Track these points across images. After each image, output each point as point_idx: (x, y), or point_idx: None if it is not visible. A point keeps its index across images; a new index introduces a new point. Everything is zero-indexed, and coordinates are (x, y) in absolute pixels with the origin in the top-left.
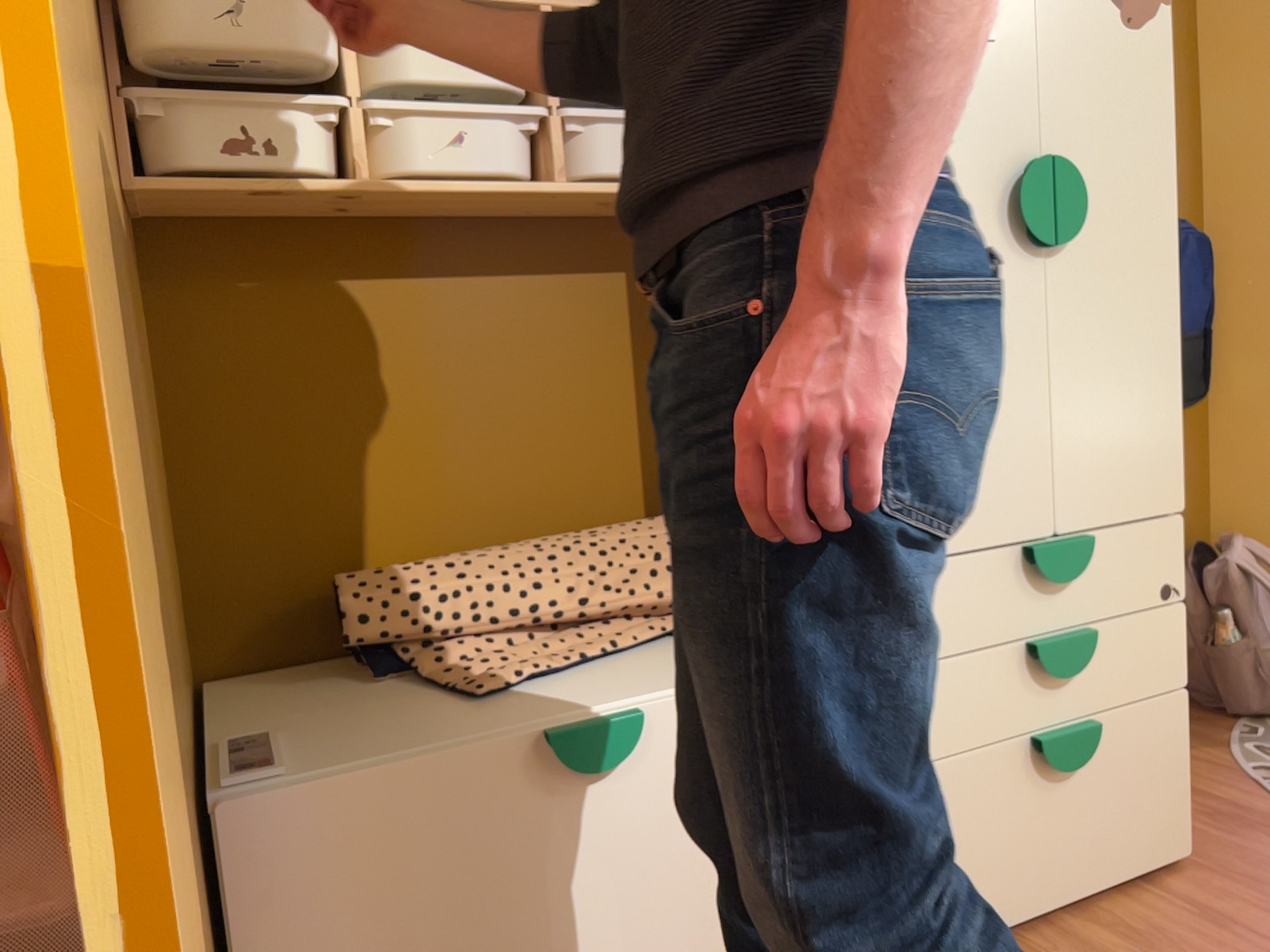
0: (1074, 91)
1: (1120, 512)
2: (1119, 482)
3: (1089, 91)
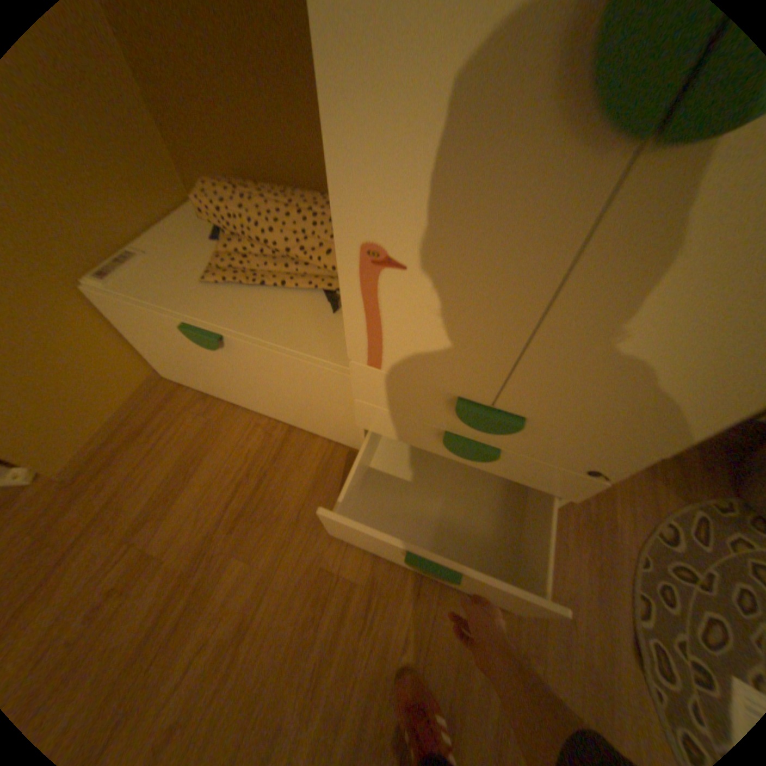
0: None
1: (572, 424)
2: (586, 411)
3: None
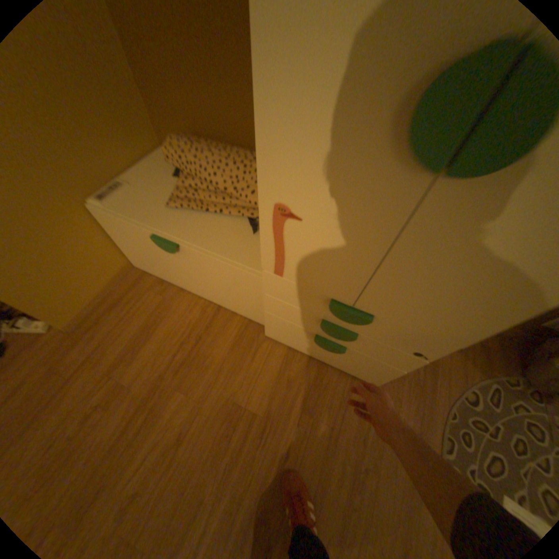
0: None
1: (403, 322)
2: (412, 315)
3: None
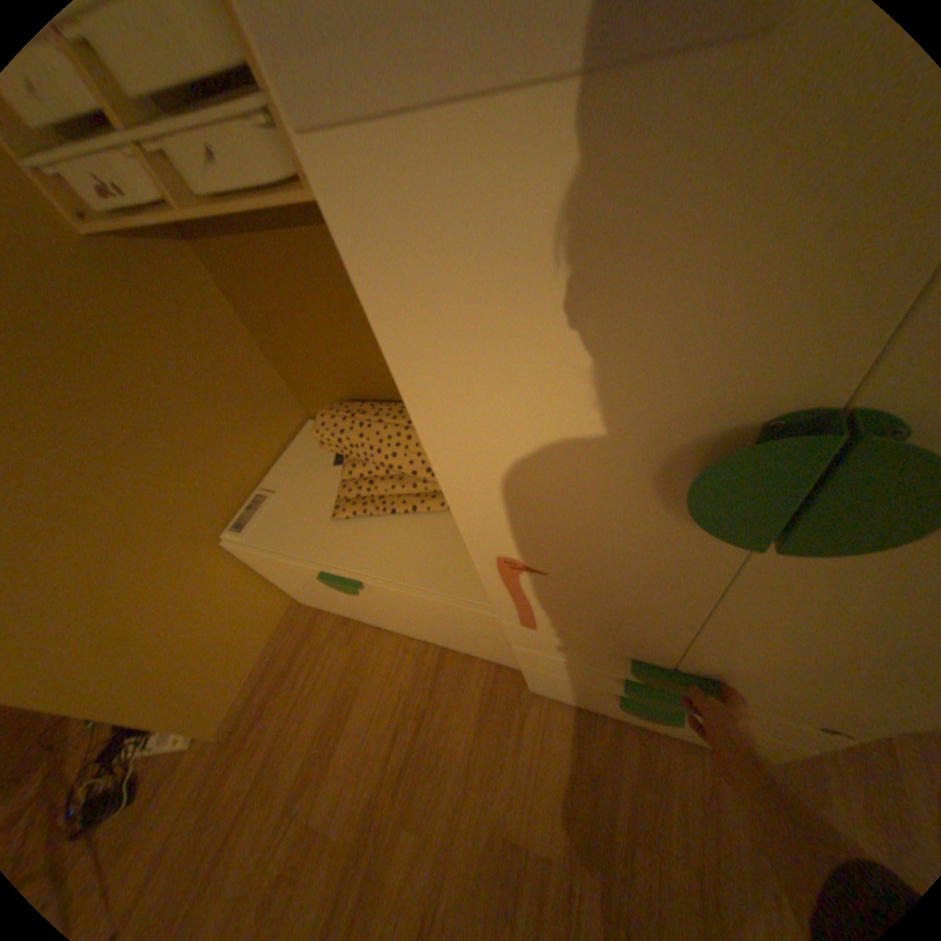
0: None
1: (782, 691)
2: (795, 684)
3: None
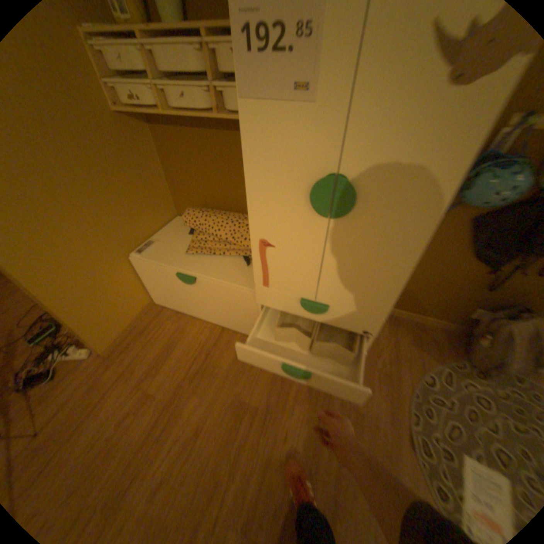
0: (372, 135)
1: (346, 306)
2: (349, 299)
3: (386, 136)
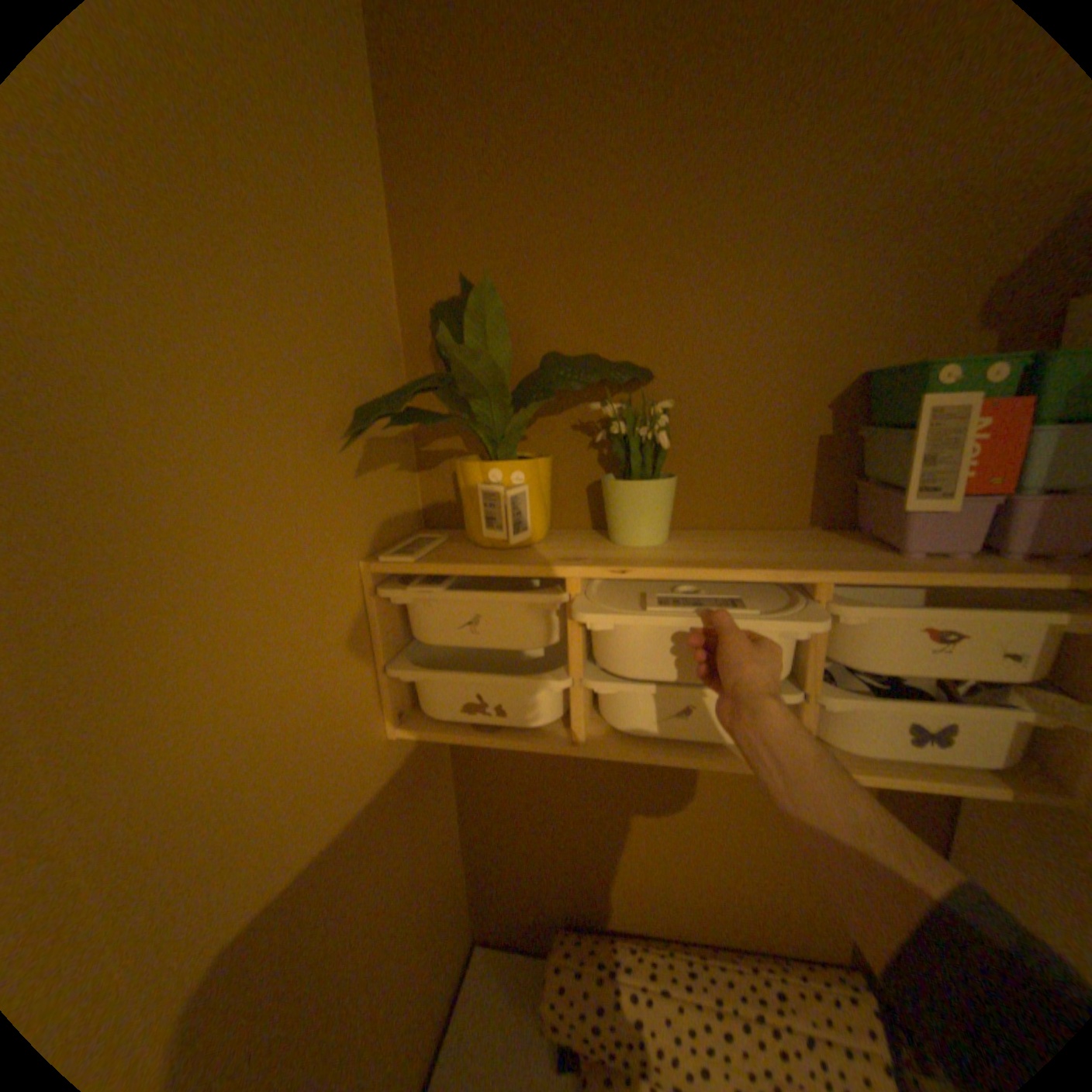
0: None
1: None
2: None
3: None
